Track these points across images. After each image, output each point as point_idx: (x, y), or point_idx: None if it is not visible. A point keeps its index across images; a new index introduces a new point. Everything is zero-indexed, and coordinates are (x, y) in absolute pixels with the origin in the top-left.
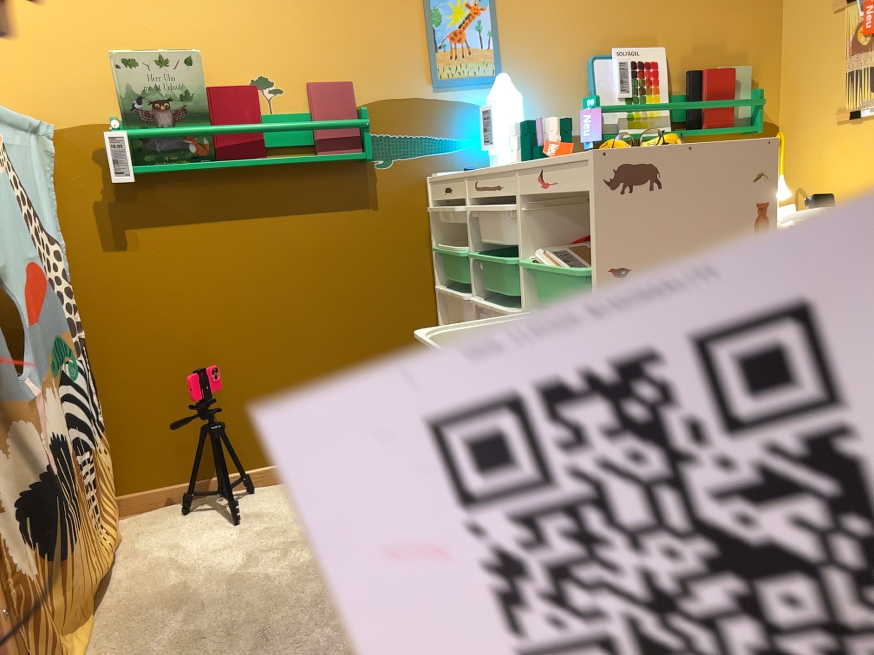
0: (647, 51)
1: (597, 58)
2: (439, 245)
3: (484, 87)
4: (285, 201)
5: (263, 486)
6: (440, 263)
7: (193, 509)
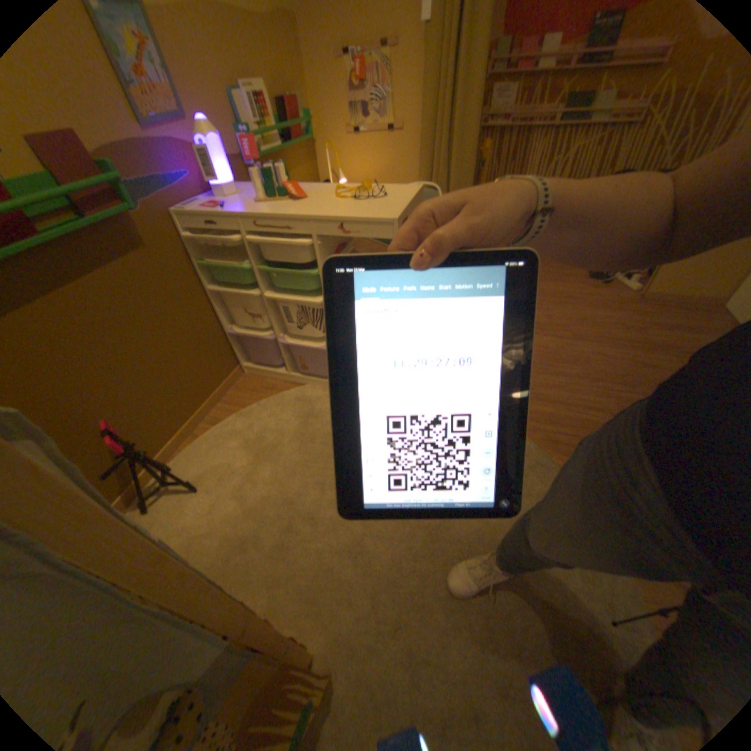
0: (254, 81)
1: (231, 88)
2: (198, 260)
3: (175, 121)
4: (70, 266)
5: (171, 462)
6: (202, 272)
7: (146, 507)
